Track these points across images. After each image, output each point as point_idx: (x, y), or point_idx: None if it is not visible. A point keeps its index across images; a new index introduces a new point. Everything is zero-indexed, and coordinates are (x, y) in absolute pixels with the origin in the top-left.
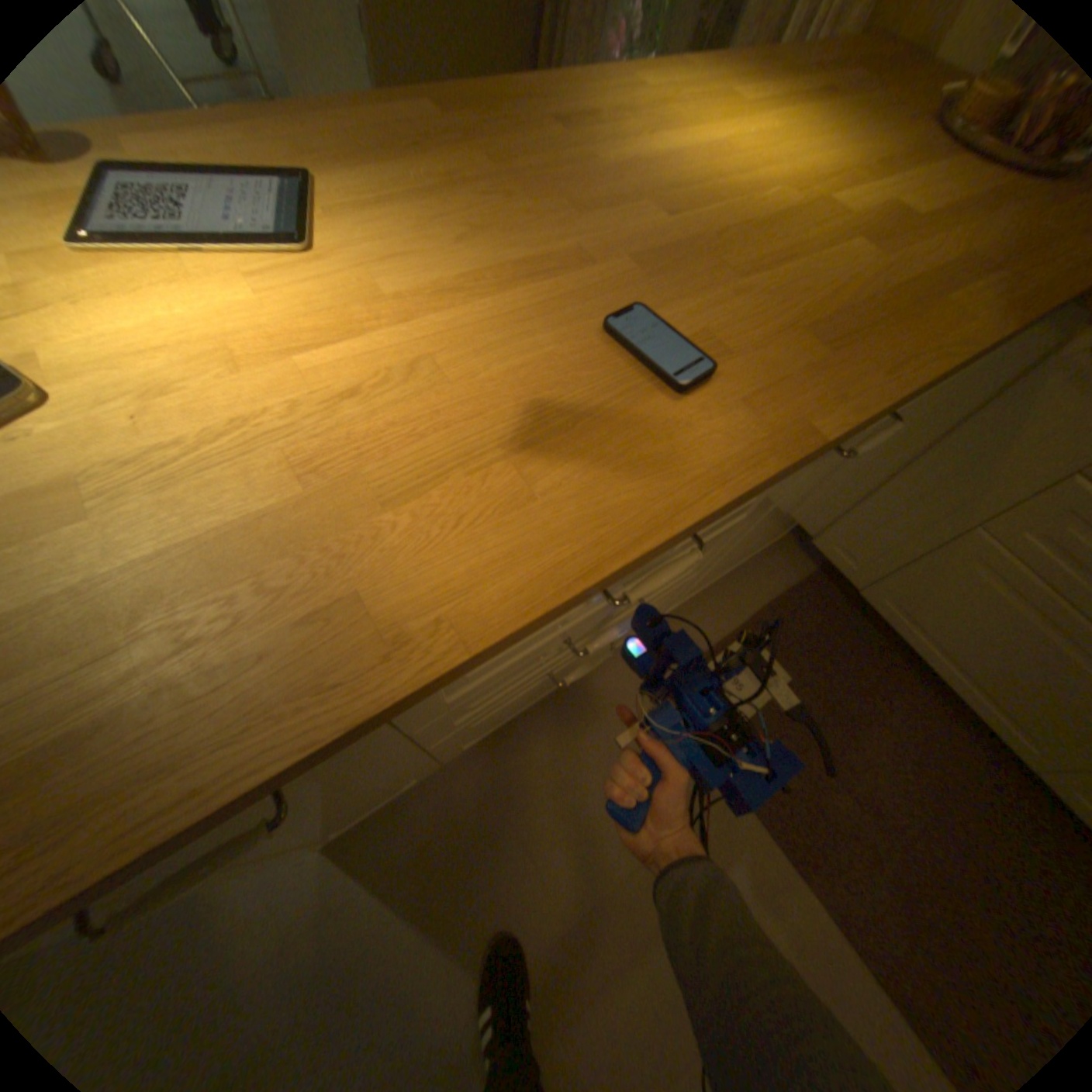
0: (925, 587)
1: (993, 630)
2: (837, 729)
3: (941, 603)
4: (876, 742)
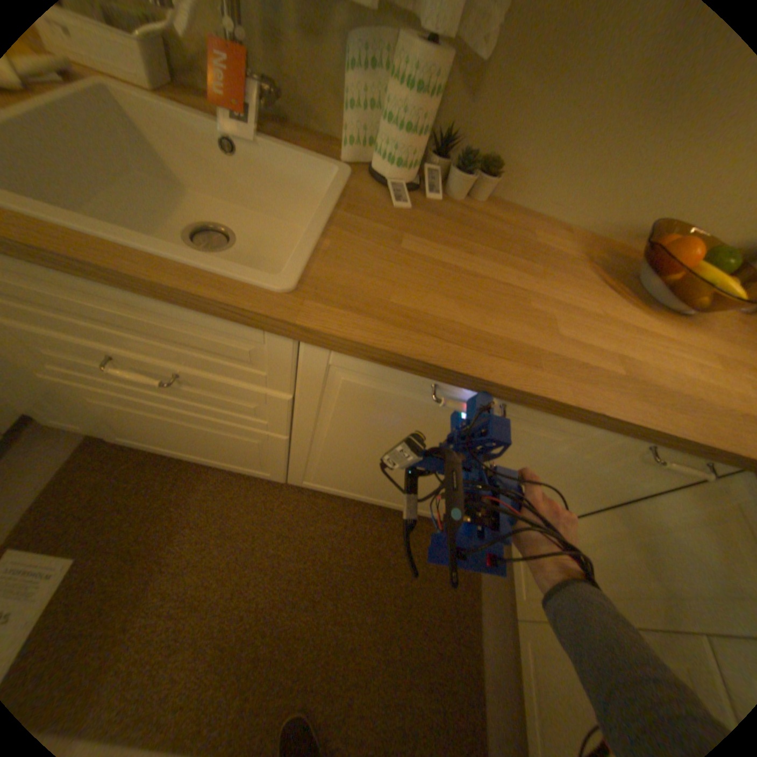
0: (102, 423)
1: (152, 430)
2: (133, 570)
3: (121, 428)
4: (175, 550)
